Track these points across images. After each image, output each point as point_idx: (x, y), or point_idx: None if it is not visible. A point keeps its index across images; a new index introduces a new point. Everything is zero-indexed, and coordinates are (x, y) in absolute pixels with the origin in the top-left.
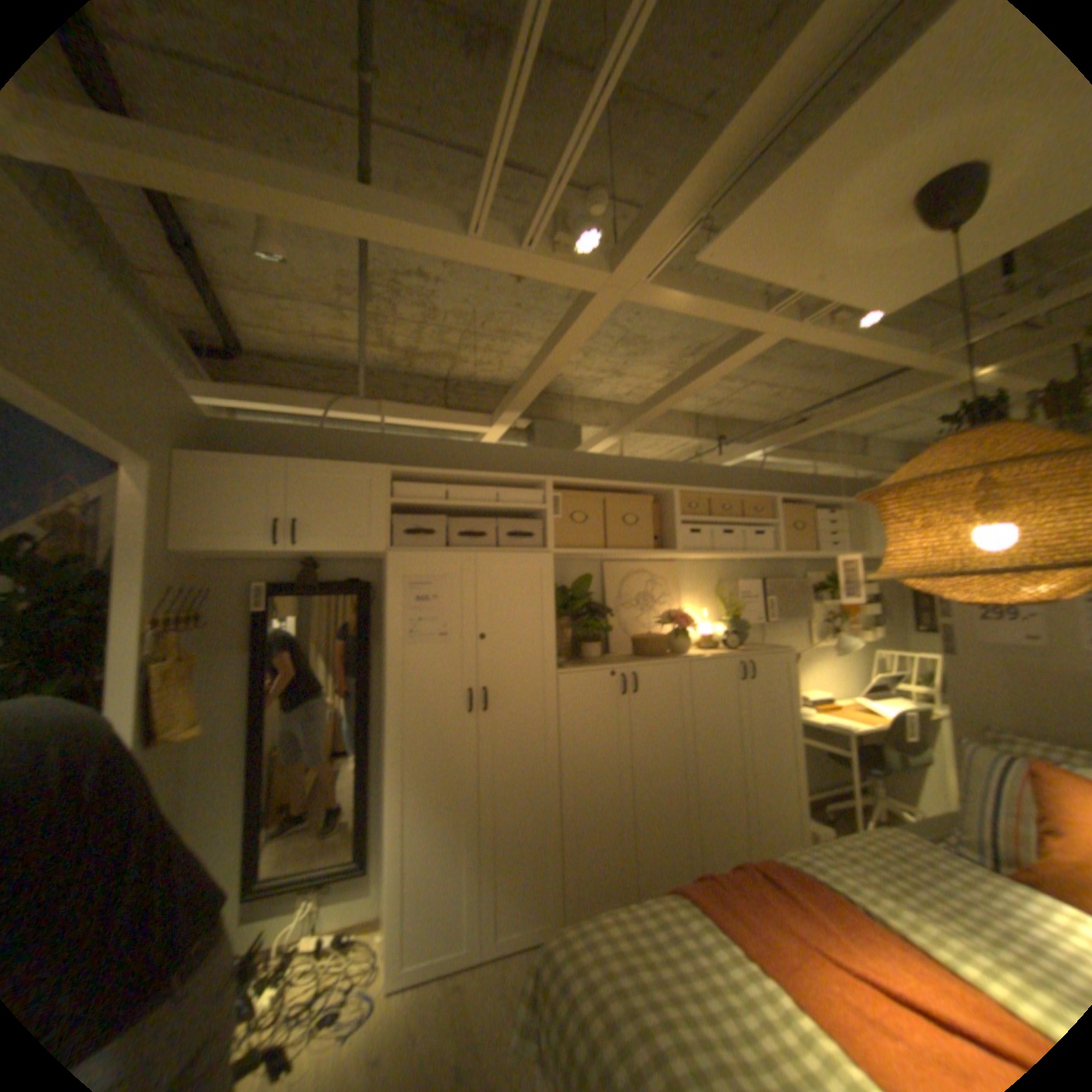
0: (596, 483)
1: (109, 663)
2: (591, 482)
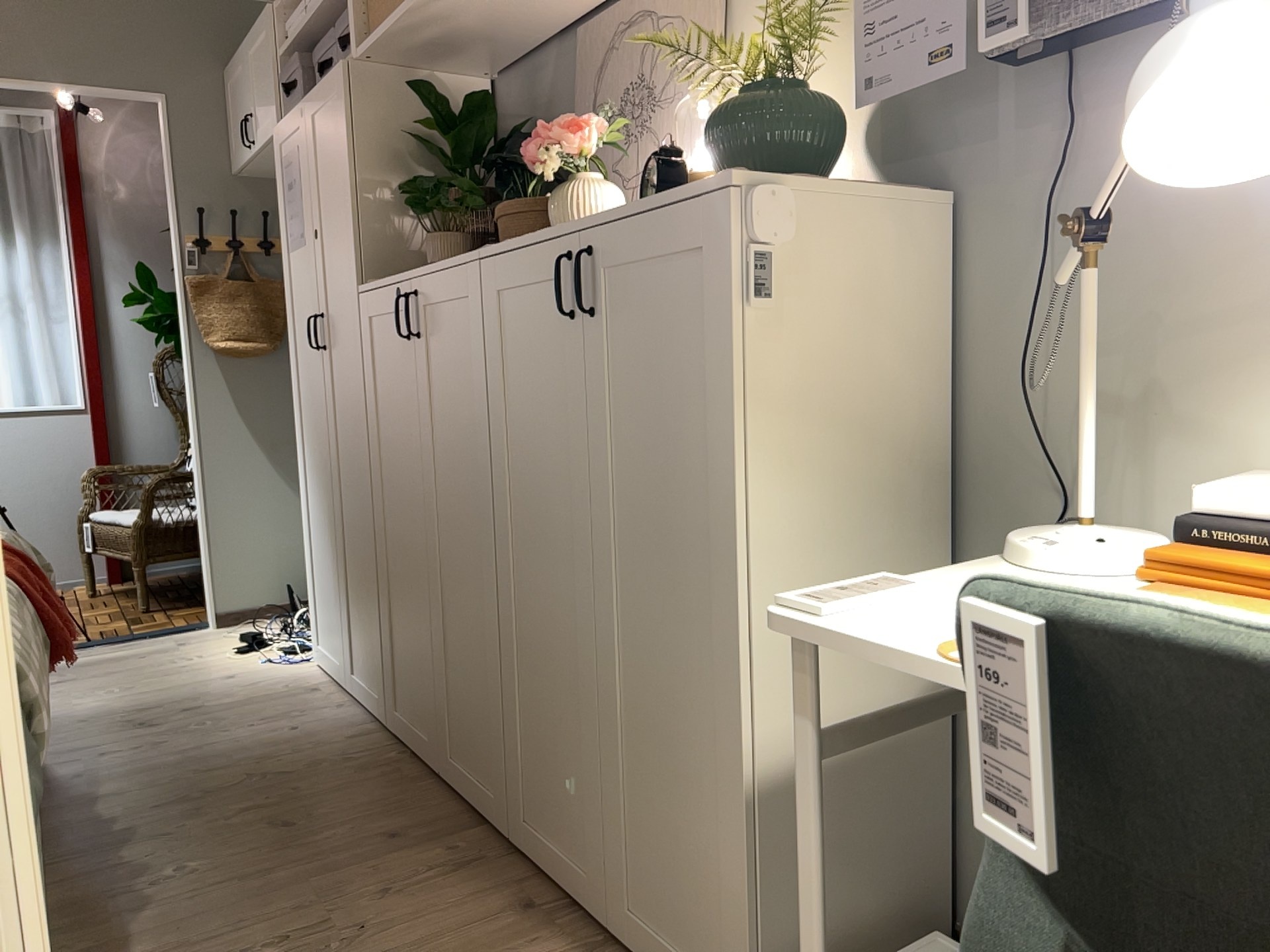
0: None
1: (174, 275)
2: None
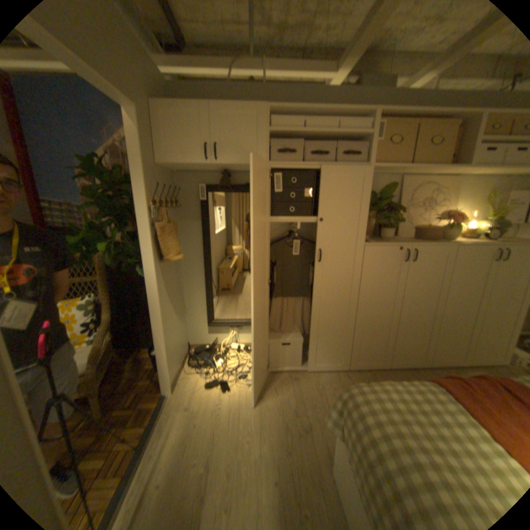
0: (416, 109)
1: (137, 221)
2: (412, 108)
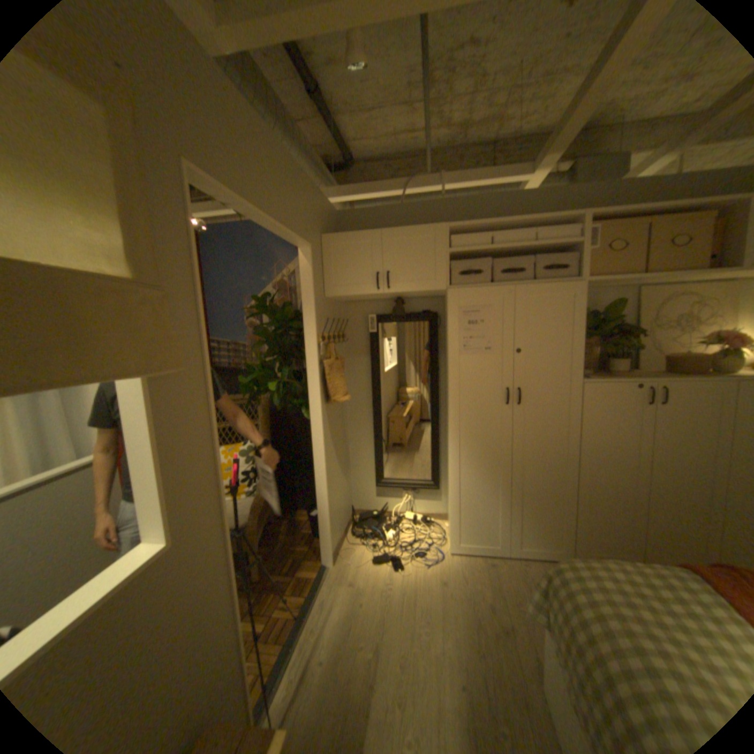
0: (642, 208)
1: (306, 360)
2: (636, 208)
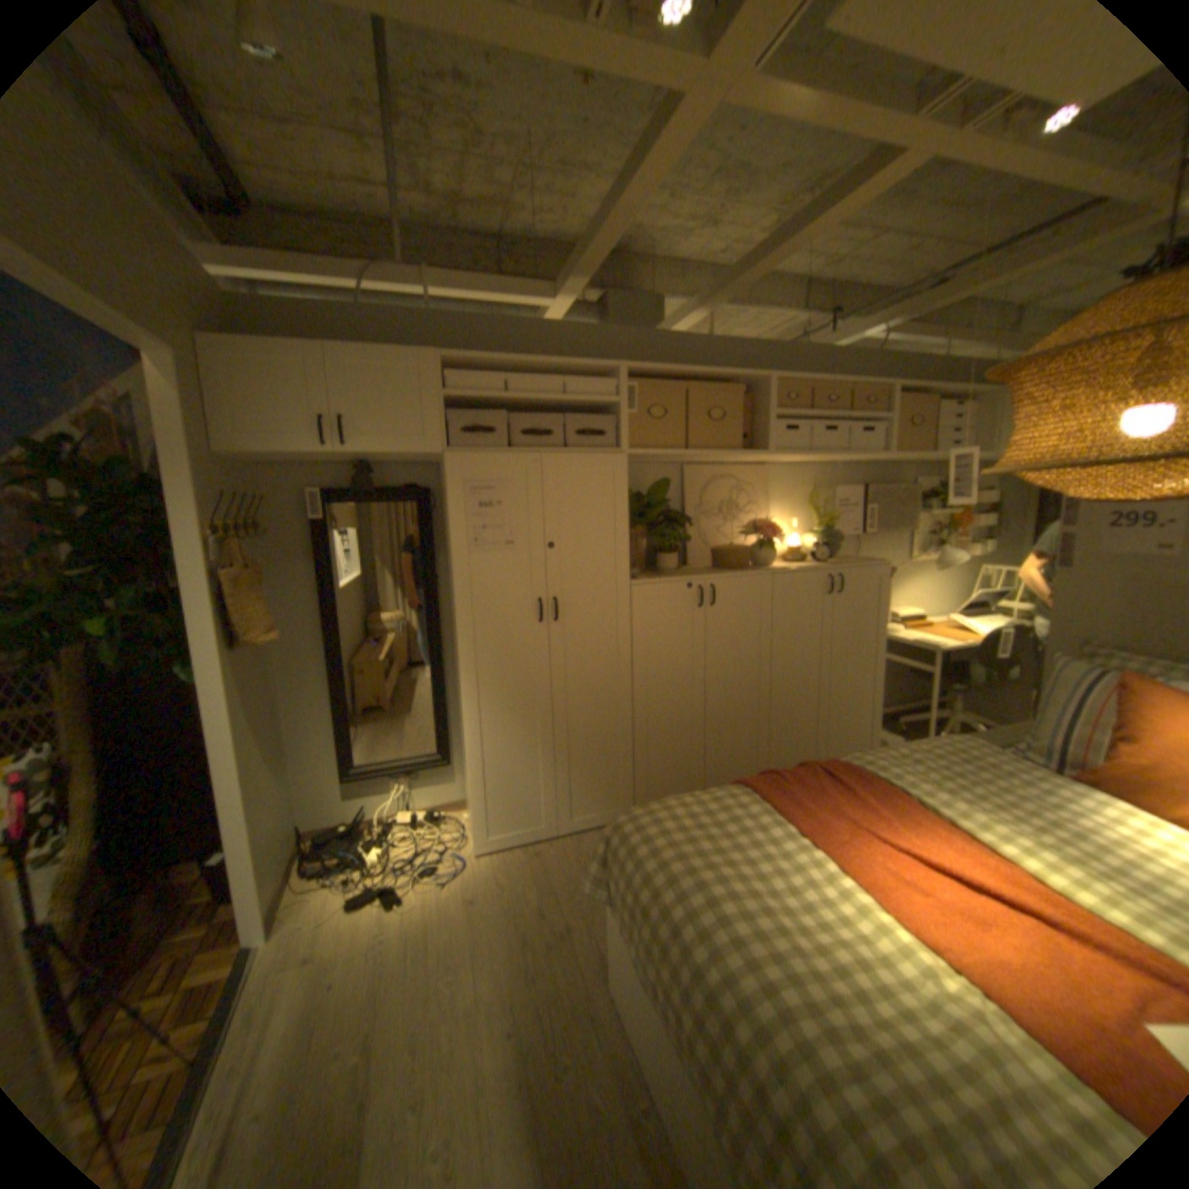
0: (678, 369)
1: (177, 569)
2: (672, 368)
